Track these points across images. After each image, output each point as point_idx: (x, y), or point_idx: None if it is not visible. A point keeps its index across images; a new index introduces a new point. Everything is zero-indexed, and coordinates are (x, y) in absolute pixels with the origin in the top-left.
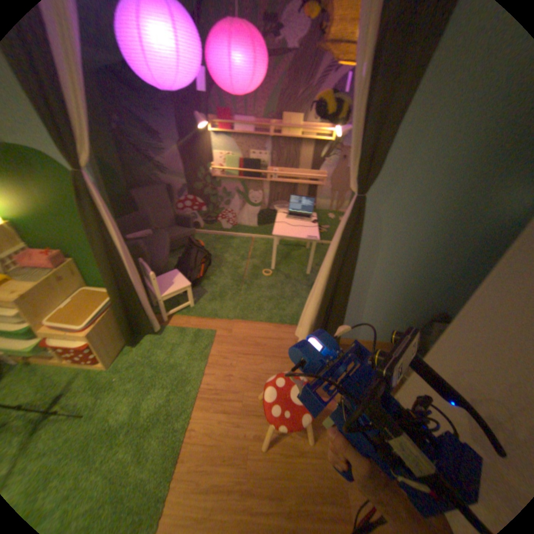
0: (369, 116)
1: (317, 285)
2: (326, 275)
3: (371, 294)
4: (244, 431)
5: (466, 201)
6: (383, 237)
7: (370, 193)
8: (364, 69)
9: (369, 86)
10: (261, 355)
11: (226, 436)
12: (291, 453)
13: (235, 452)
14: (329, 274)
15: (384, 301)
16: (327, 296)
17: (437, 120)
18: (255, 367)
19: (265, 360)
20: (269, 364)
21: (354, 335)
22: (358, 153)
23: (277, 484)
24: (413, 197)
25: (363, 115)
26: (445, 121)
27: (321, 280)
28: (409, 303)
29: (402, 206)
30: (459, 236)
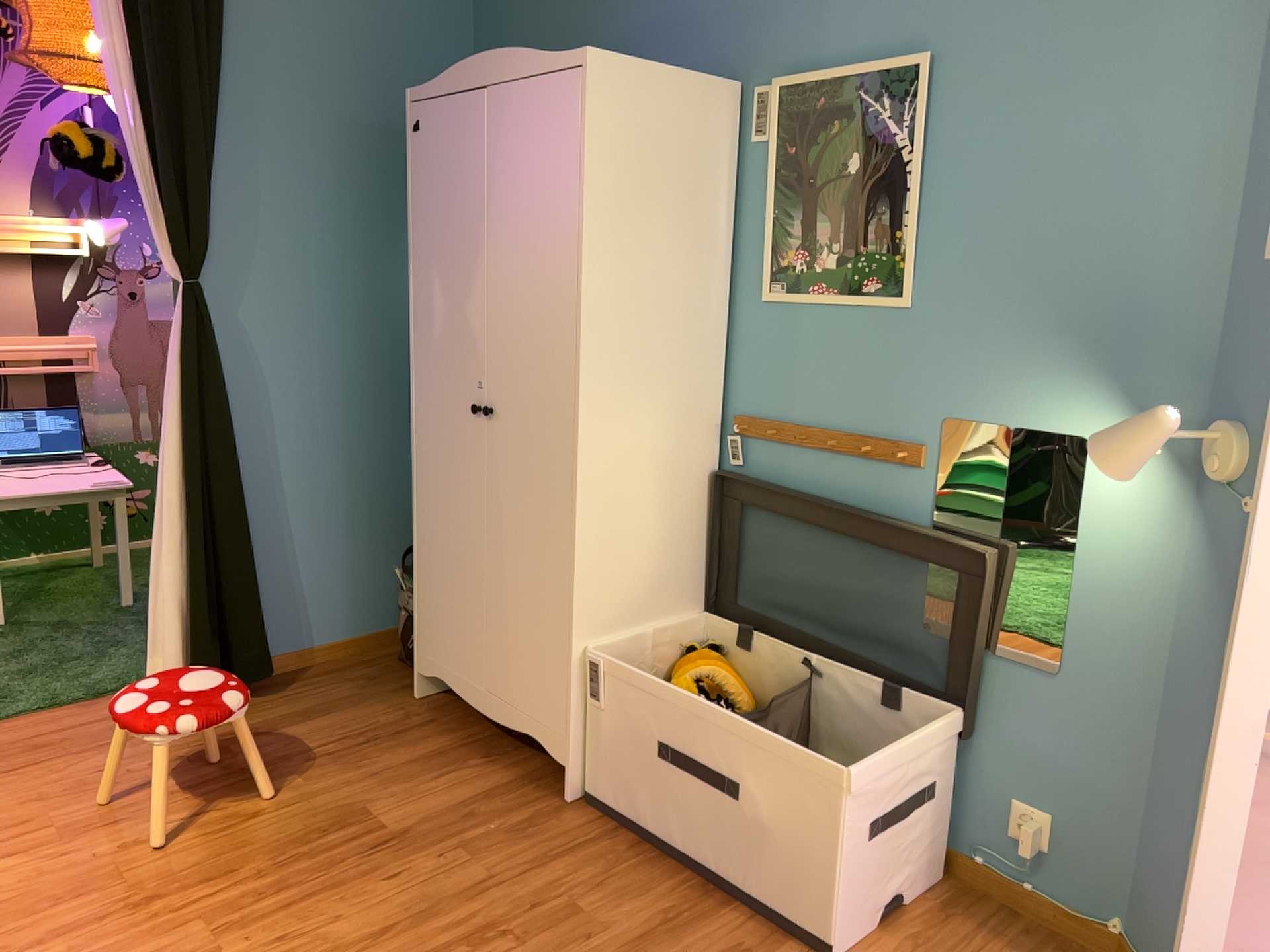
0: (158, 158)
1: (161, 496)
2: (176, 462)
3: (292, 505)
4: (85, 851)
5: (367, 290)
6: (264, 369)
7: (207, 286)
8: (129, 96)
9: (145, 119)
10: (59, 754)
11: (34, 875)
12: (223, 823)
13: (77, 879)
14: (180, 448)
15: (323, 516)
16: (191, 499)
17: (268, 171)
18: (51, 774)
19: (76, 755)
20: (94, 757)
21: (297, 634)
22: (161, 215)
23: (210, 862)
24: (283, 288)
25: (148, 158)
26: (279, 173)
27: (167, 478)
28: (372, 508)
29: (273, 305)
30: (388, 350)
